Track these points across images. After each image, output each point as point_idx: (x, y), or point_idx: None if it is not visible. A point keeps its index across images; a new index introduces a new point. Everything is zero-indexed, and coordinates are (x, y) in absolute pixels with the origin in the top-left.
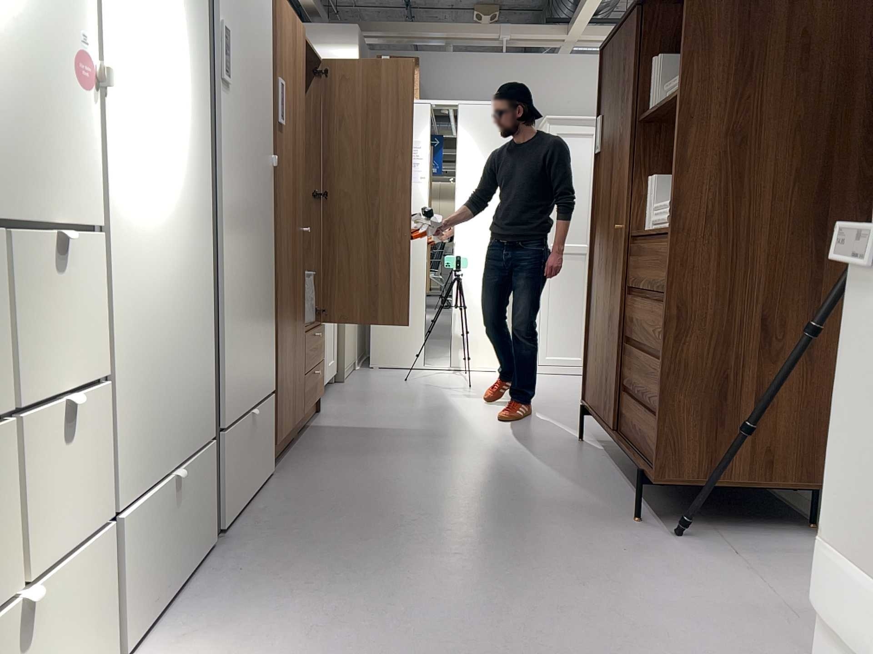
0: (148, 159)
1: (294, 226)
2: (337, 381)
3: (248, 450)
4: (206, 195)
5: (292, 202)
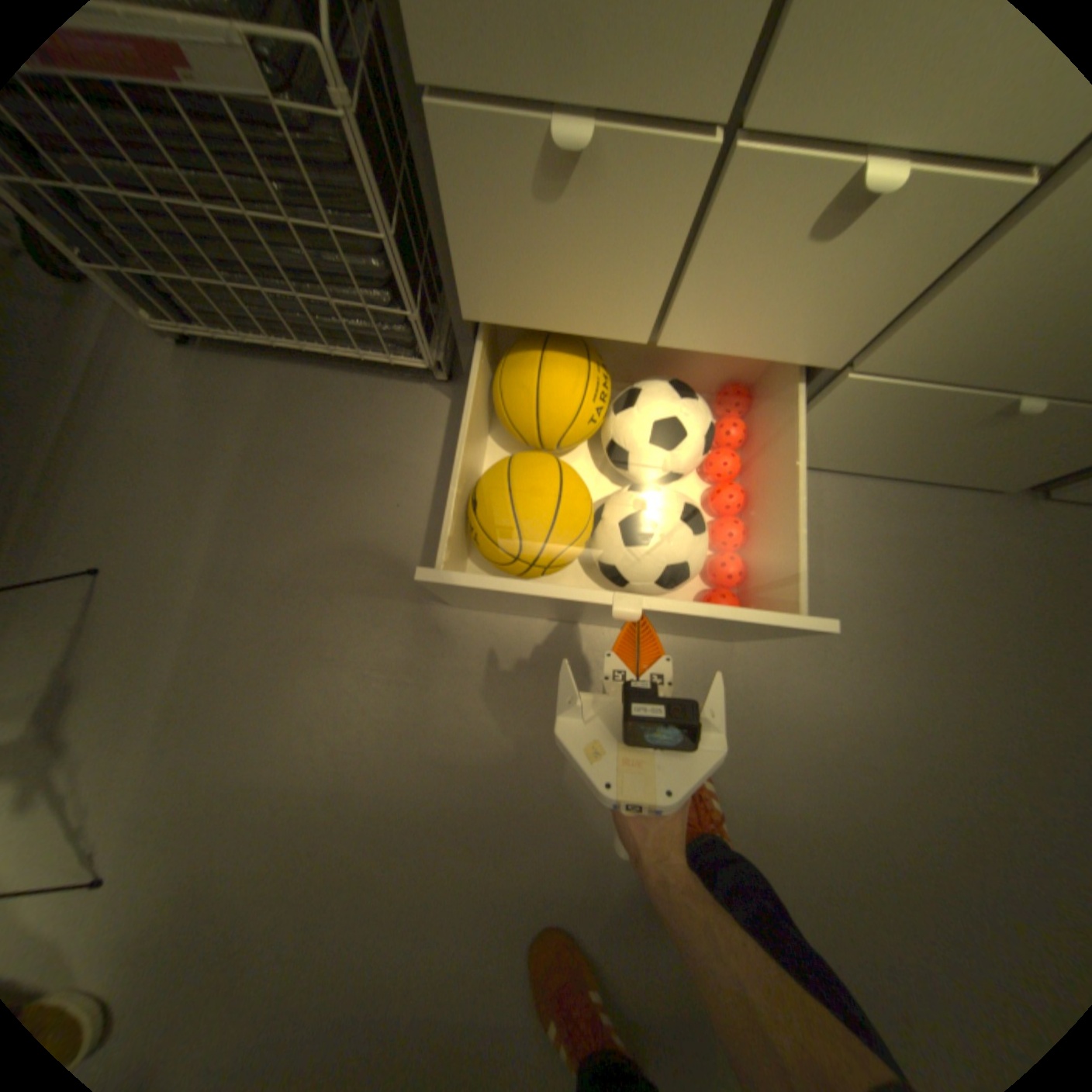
0: None
1: None
2: None
3: None
4: None
5: None
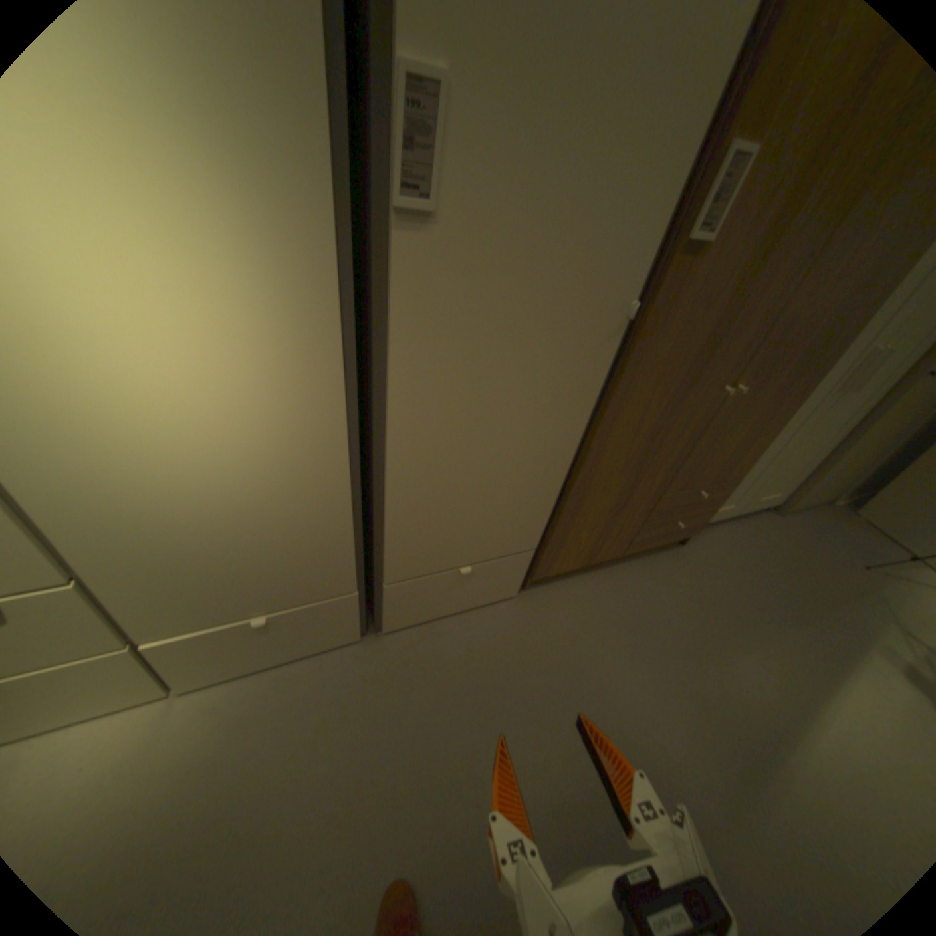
0: (109, 386)
1: (689, 388)
2: (778, 511)
3: (450, 590)
4: (348, 394)
5: (700, 358)
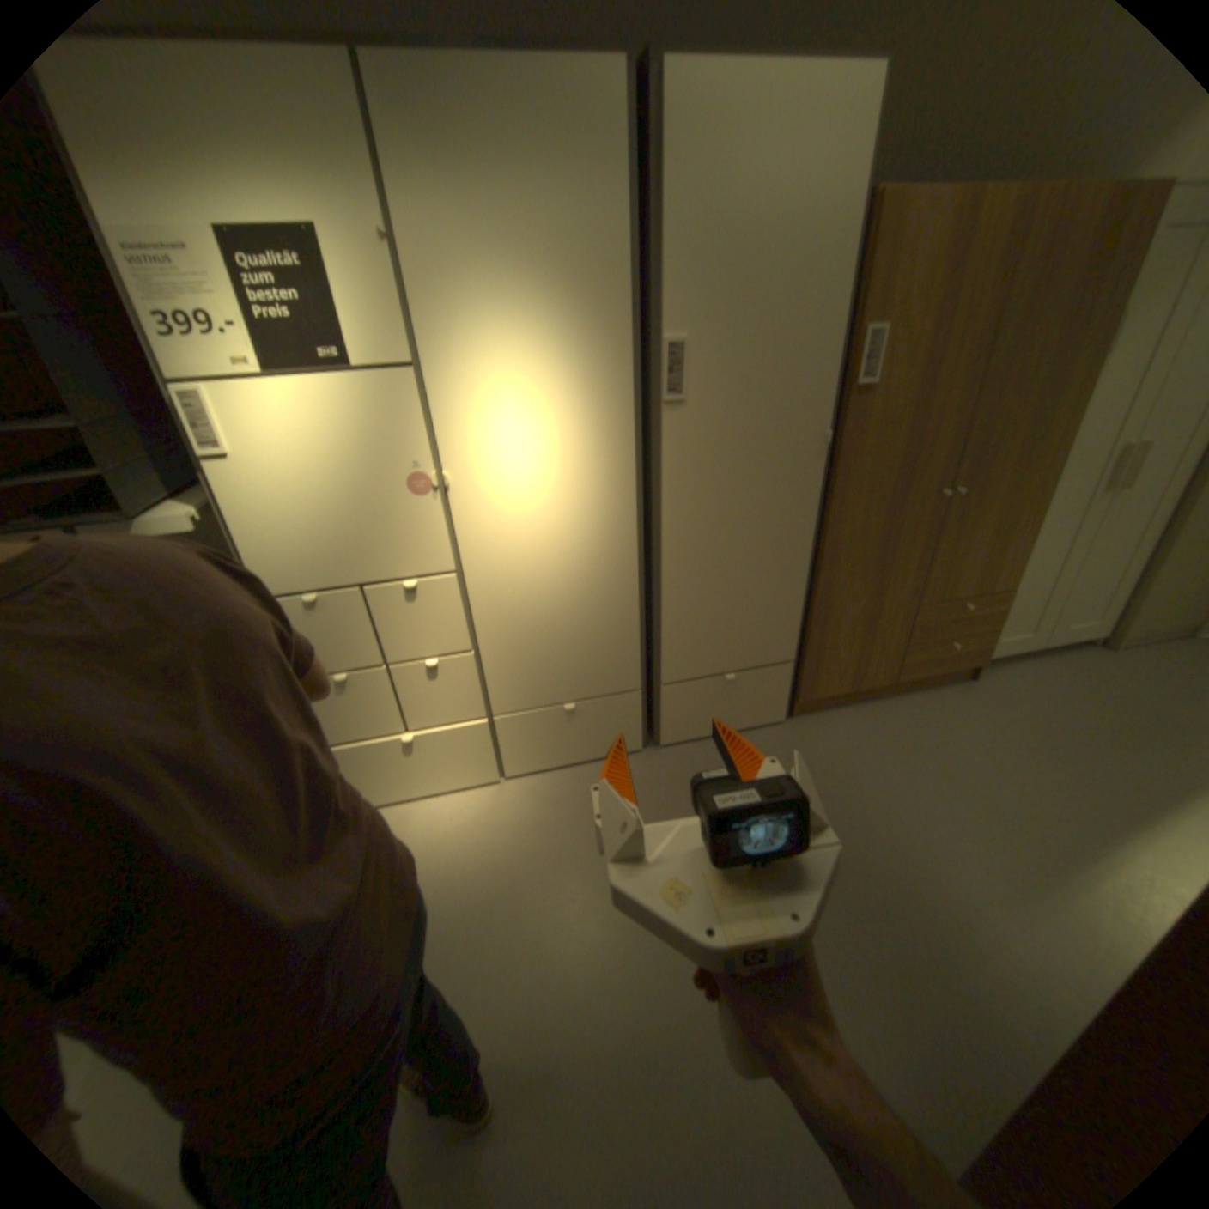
0: (521, 514)
1: (904, 495)
2: (1108, 647)
3: (718, 701)
4: (638, 514)
5: (904, 468)
